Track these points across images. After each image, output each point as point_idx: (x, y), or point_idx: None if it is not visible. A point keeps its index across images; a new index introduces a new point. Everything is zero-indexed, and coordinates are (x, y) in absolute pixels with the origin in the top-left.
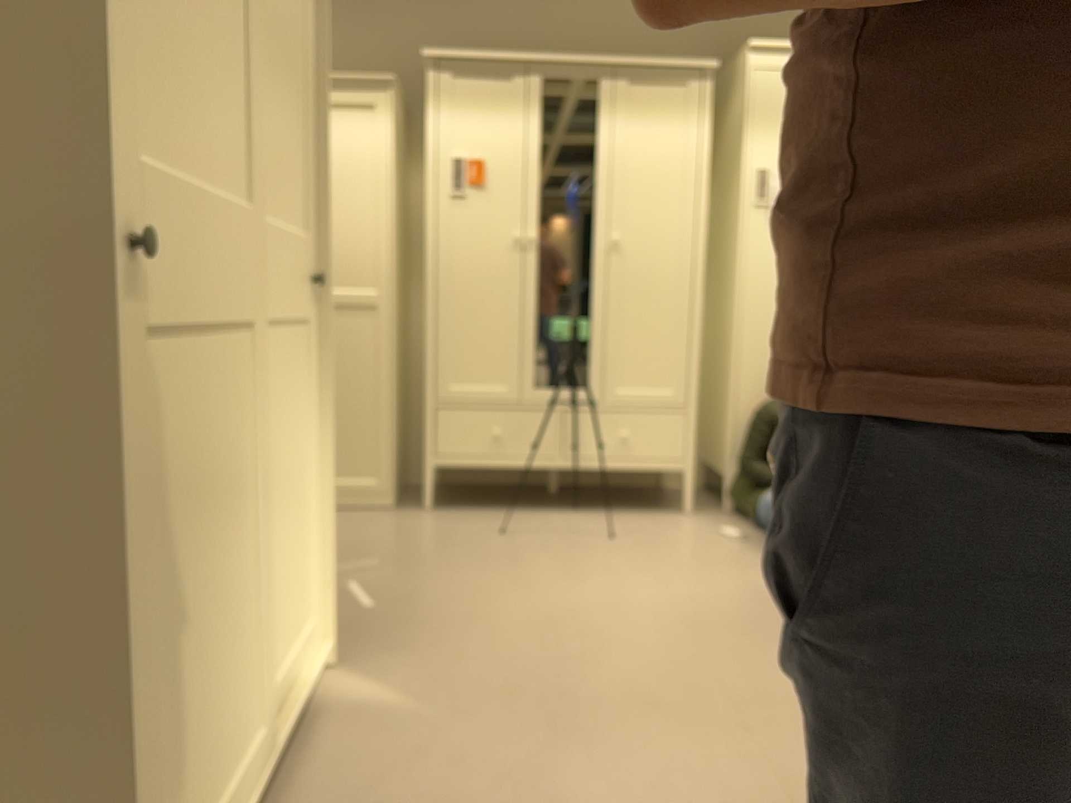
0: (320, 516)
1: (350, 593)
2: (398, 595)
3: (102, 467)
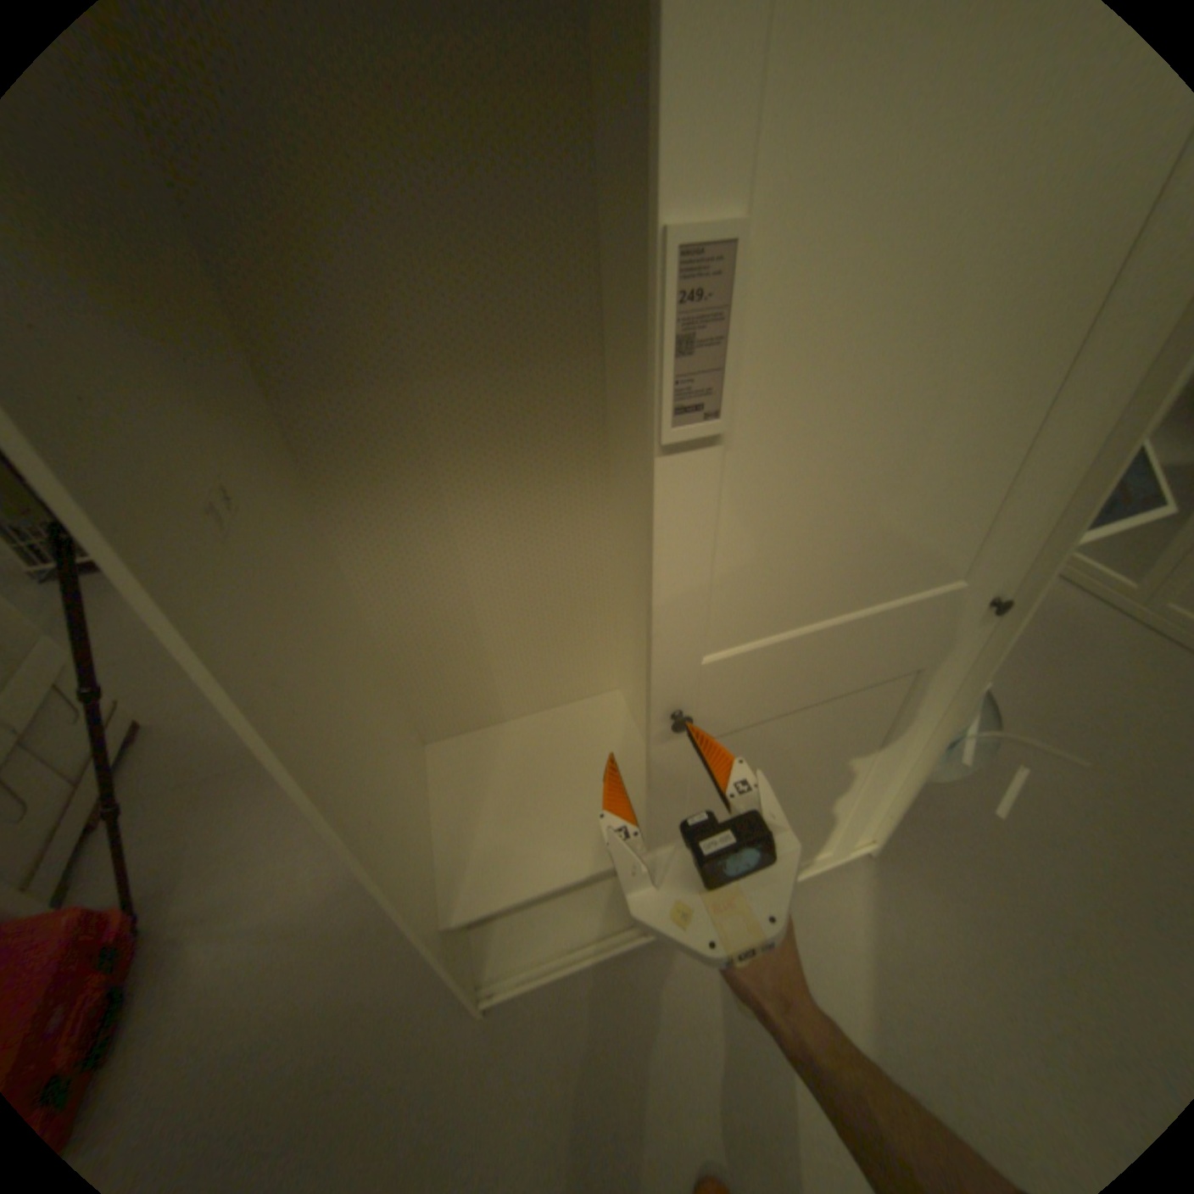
0: (912, 779)
1: (1013, 781)
2: (1056, 827)
3: (394, 896)
